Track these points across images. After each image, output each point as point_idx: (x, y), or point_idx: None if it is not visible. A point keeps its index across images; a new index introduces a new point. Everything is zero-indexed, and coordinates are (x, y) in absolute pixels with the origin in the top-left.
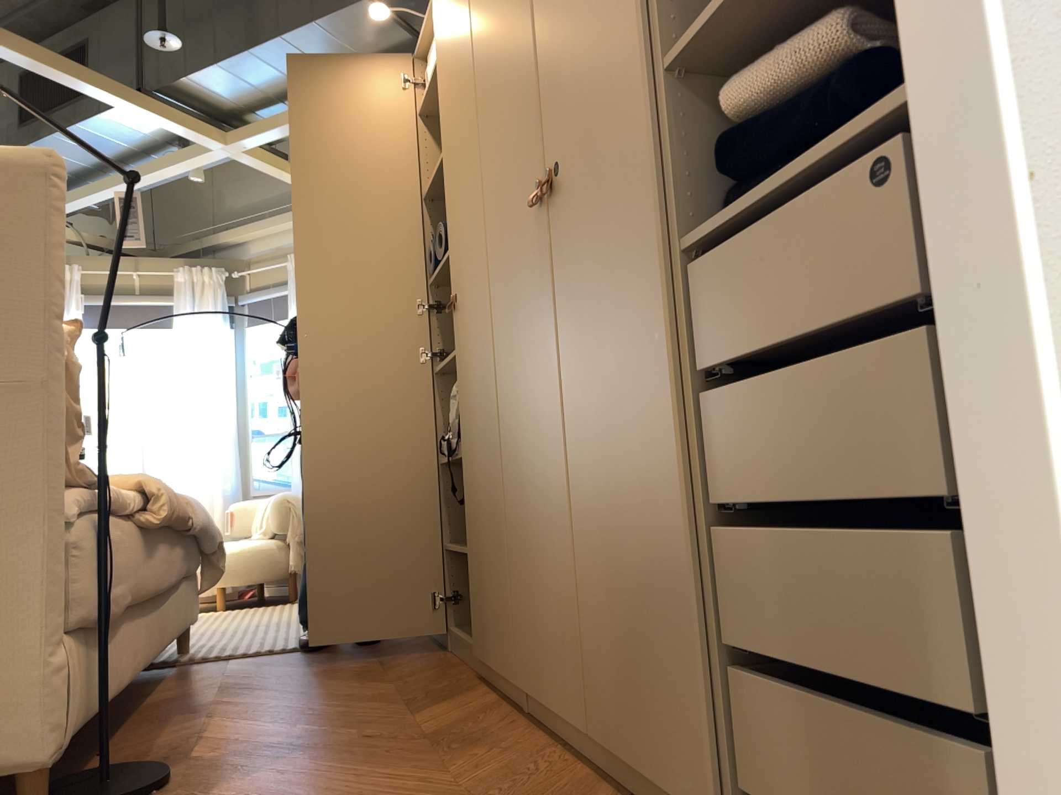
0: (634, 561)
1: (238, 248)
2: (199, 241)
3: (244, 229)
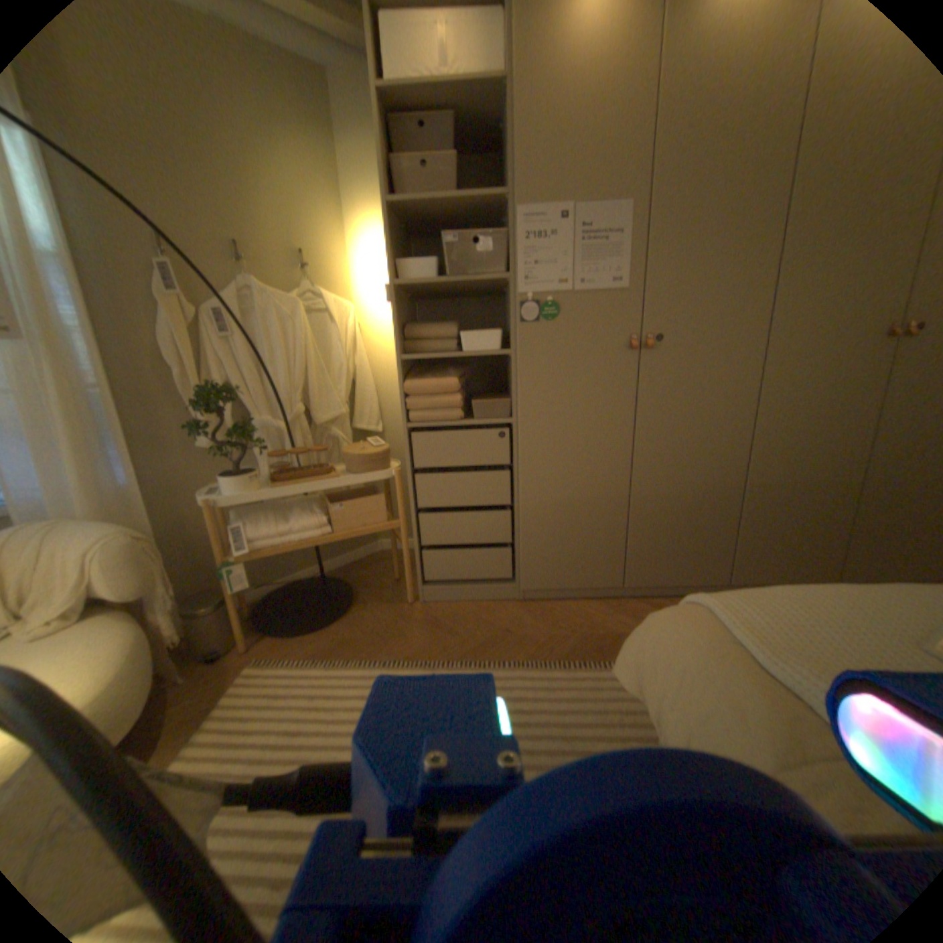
0: None
1: None
2: None
3: None
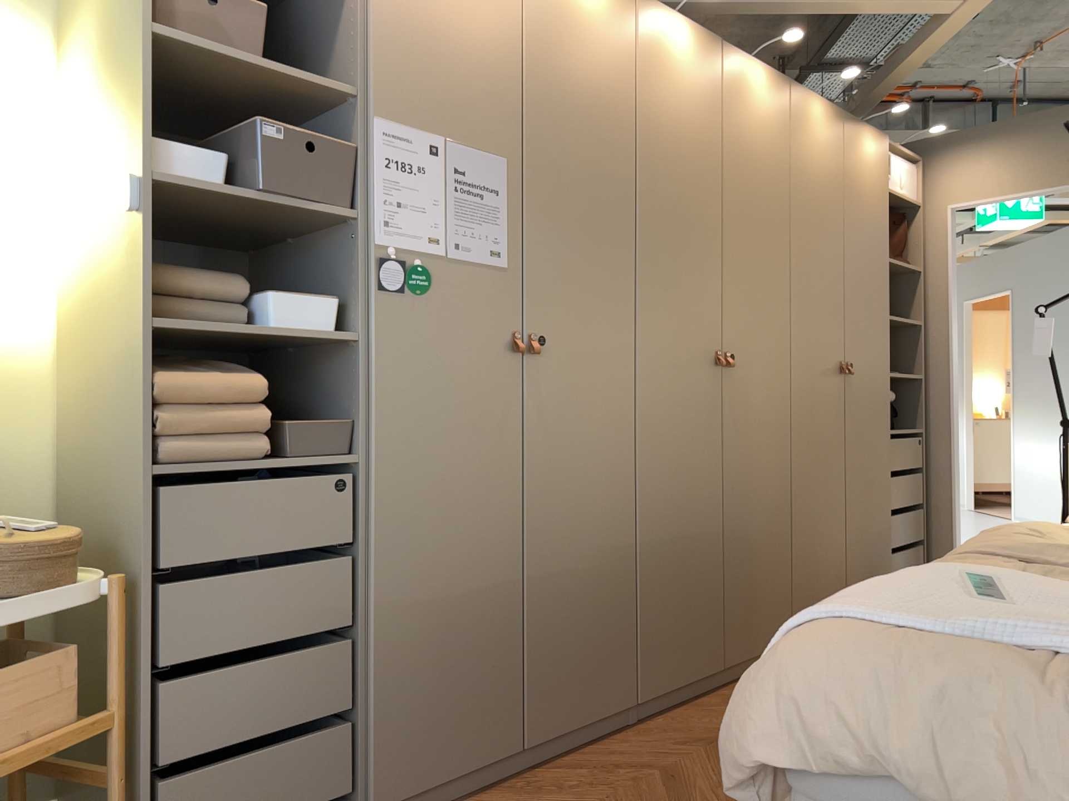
0: (868, 532)
1: None
2: None
3: None
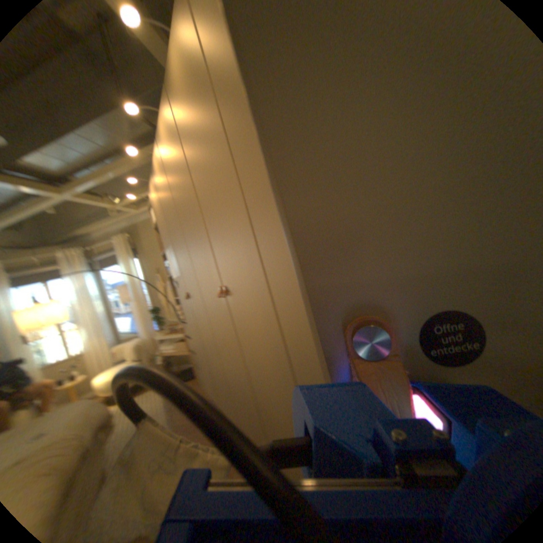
0: None
1: (84, 234)
2: (63, 234)
3: (84, 226)
